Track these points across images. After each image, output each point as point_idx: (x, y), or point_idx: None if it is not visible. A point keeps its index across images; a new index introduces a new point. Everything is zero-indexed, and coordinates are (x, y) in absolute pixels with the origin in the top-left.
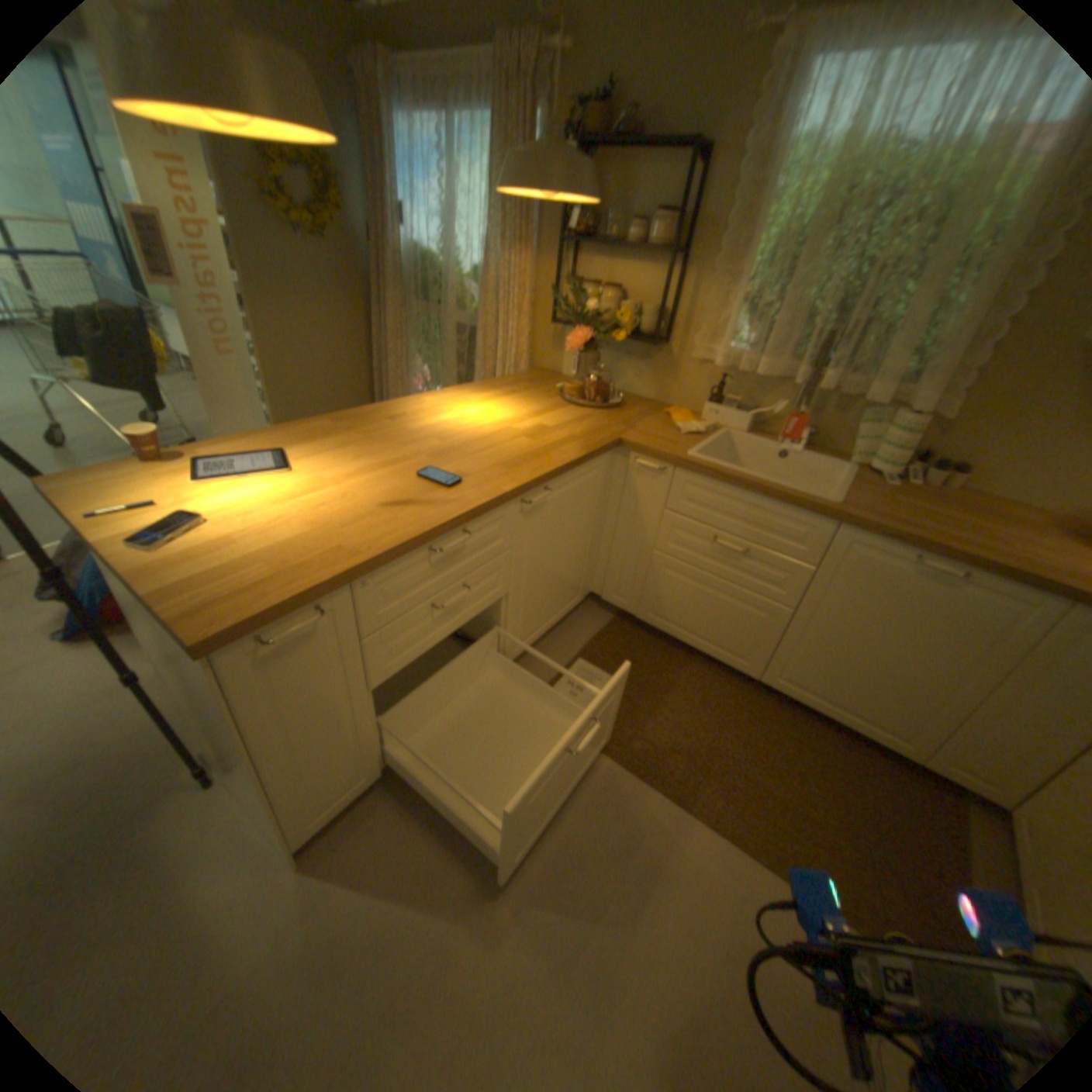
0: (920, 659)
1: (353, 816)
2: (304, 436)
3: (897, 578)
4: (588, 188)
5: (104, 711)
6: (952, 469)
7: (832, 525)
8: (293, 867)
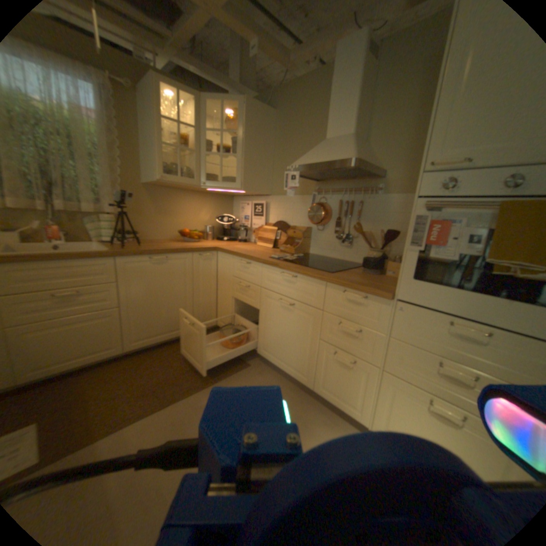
0: (168, 295)
1: None
2: None
3: (144, 269)
4: None
5: None
6: (129, 234)
7: (108, 260)
8: None
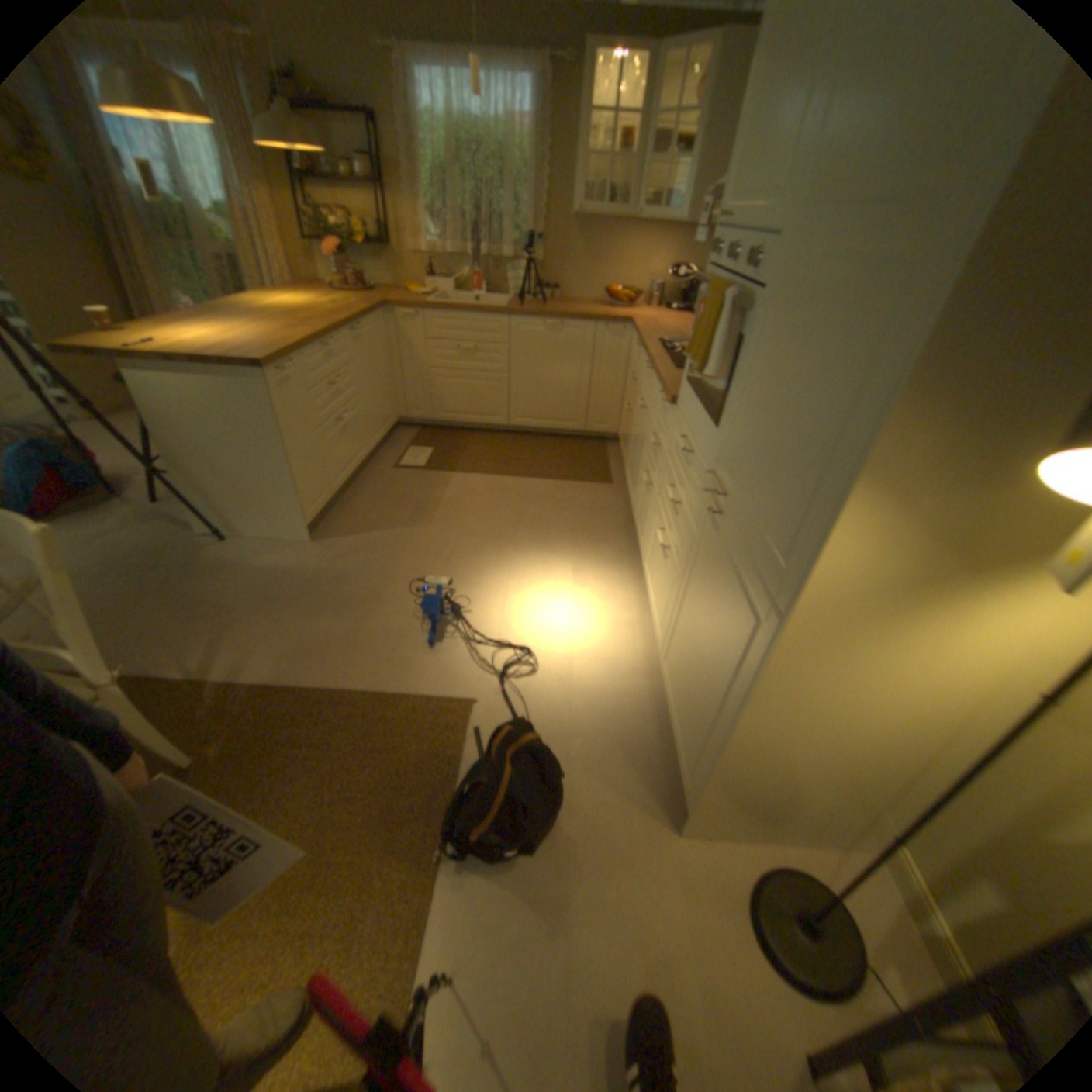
0: (560, 375)
1: (323, 524)
2: (185, 320)
3: (537, 336)
4: (307, 145)
5: (100, 547)
6: (549, 290)
7: (503, 319)
8: (307, 541)
